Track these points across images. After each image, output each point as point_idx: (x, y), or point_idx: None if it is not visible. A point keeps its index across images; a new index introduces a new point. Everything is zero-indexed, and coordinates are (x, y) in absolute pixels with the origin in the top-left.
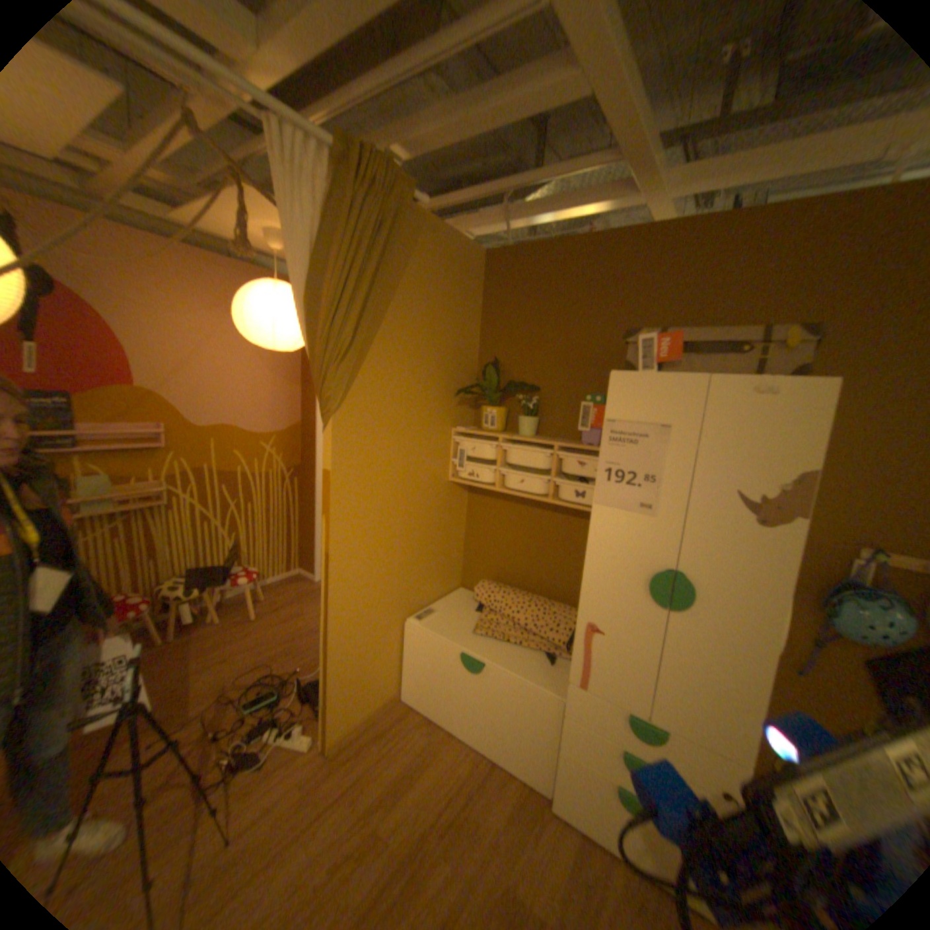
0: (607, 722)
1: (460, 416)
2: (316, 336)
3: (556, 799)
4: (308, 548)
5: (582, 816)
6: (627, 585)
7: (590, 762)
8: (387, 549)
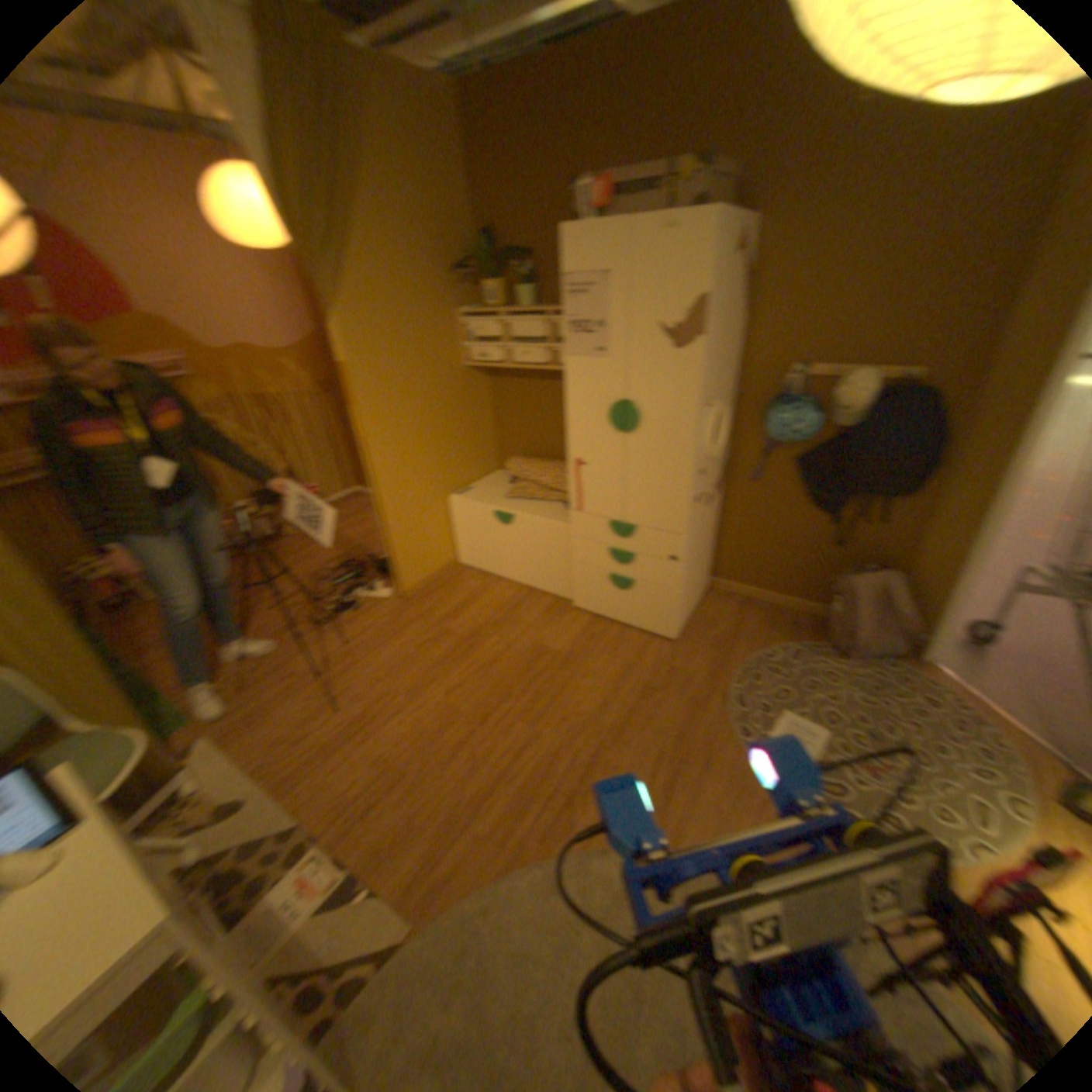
0: (593, 532)
1: (458, 296)
2: (288, 229)
3: (570, 597)
4: (353, 465)
5: (588, 602)
6: (592, 422)
7: (587, 564)
8: (412, 435)
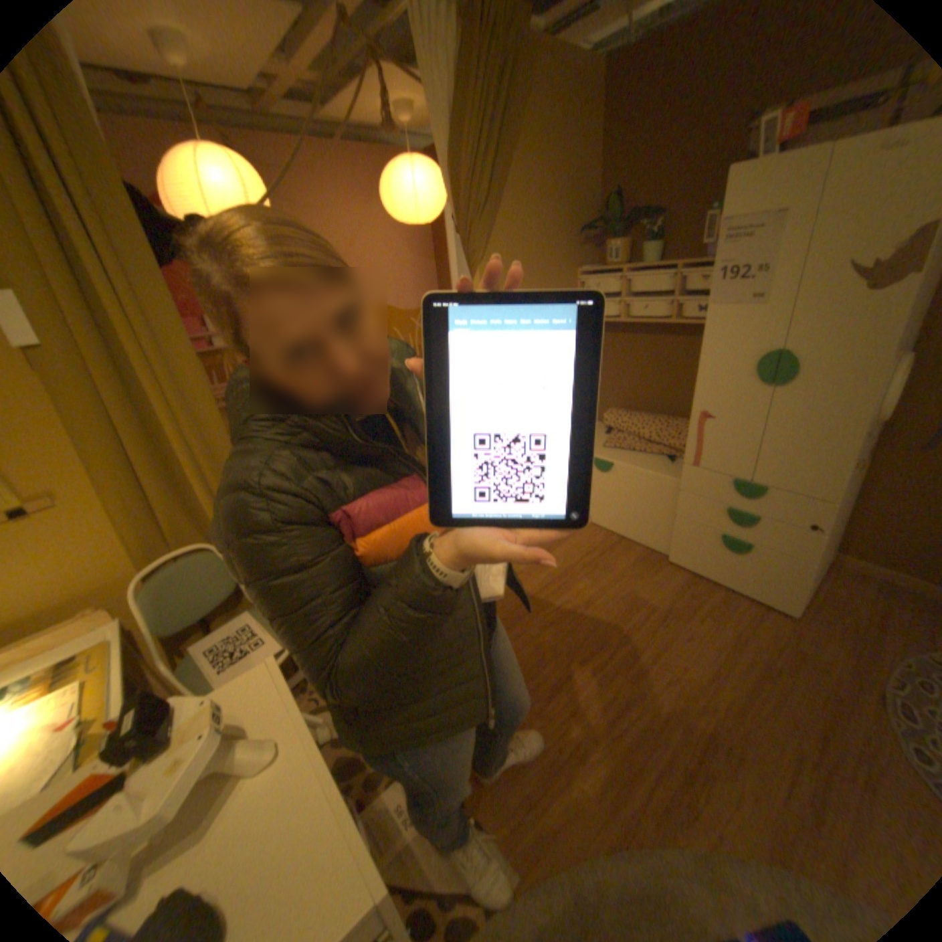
0: (714, 487)
1: (583, 255)
2: (458, 195)
3: (671, 551)
4: None
5: (692, 560)
6: (735, 371)
7: (699, 520)
8: None
